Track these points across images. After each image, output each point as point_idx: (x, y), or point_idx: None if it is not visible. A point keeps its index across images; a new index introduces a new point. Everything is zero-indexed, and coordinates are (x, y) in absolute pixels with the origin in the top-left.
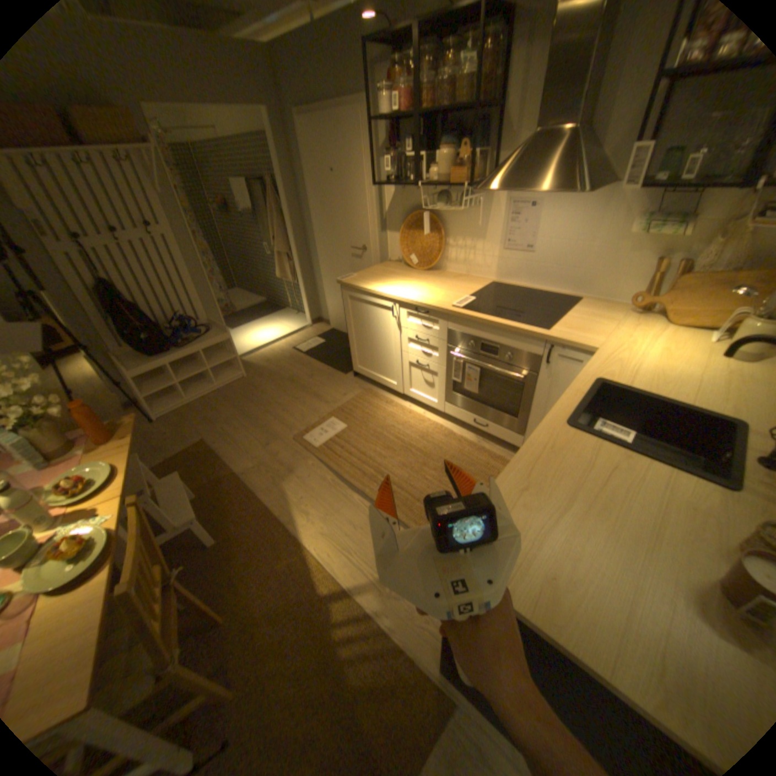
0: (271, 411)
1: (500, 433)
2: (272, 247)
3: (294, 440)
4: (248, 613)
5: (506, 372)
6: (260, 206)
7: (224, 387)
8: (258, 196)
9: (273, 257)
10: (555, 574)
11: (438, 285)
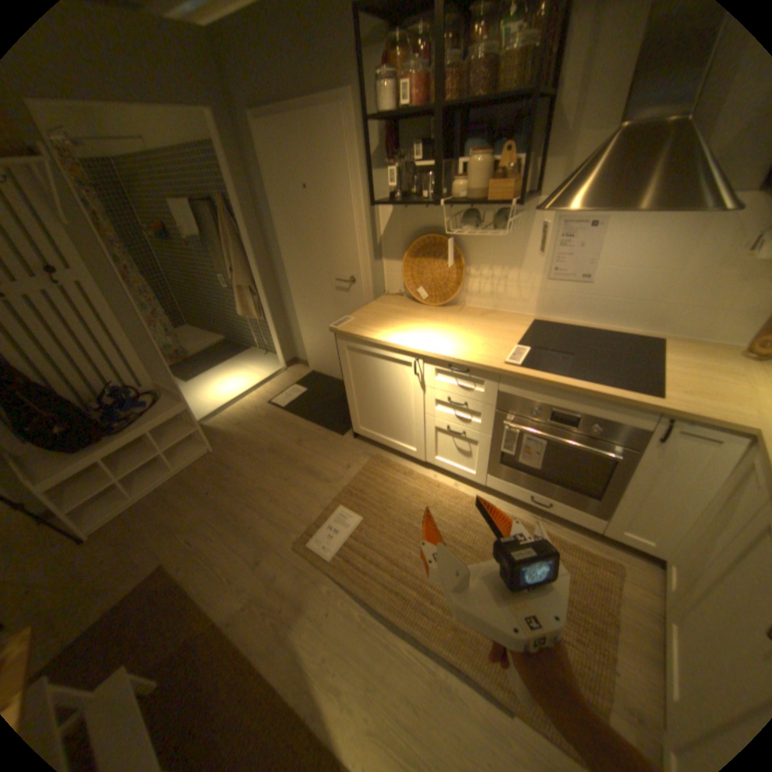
0: (253, 503)
1: (571, 516)
2: (230, 280)
3: (293, 551)
4: None
5: (593, 450)
6: (210, 231)
7: (184, 471)
8: (206, 220)
9: (231, 291)
10: None
11: (467, 328)
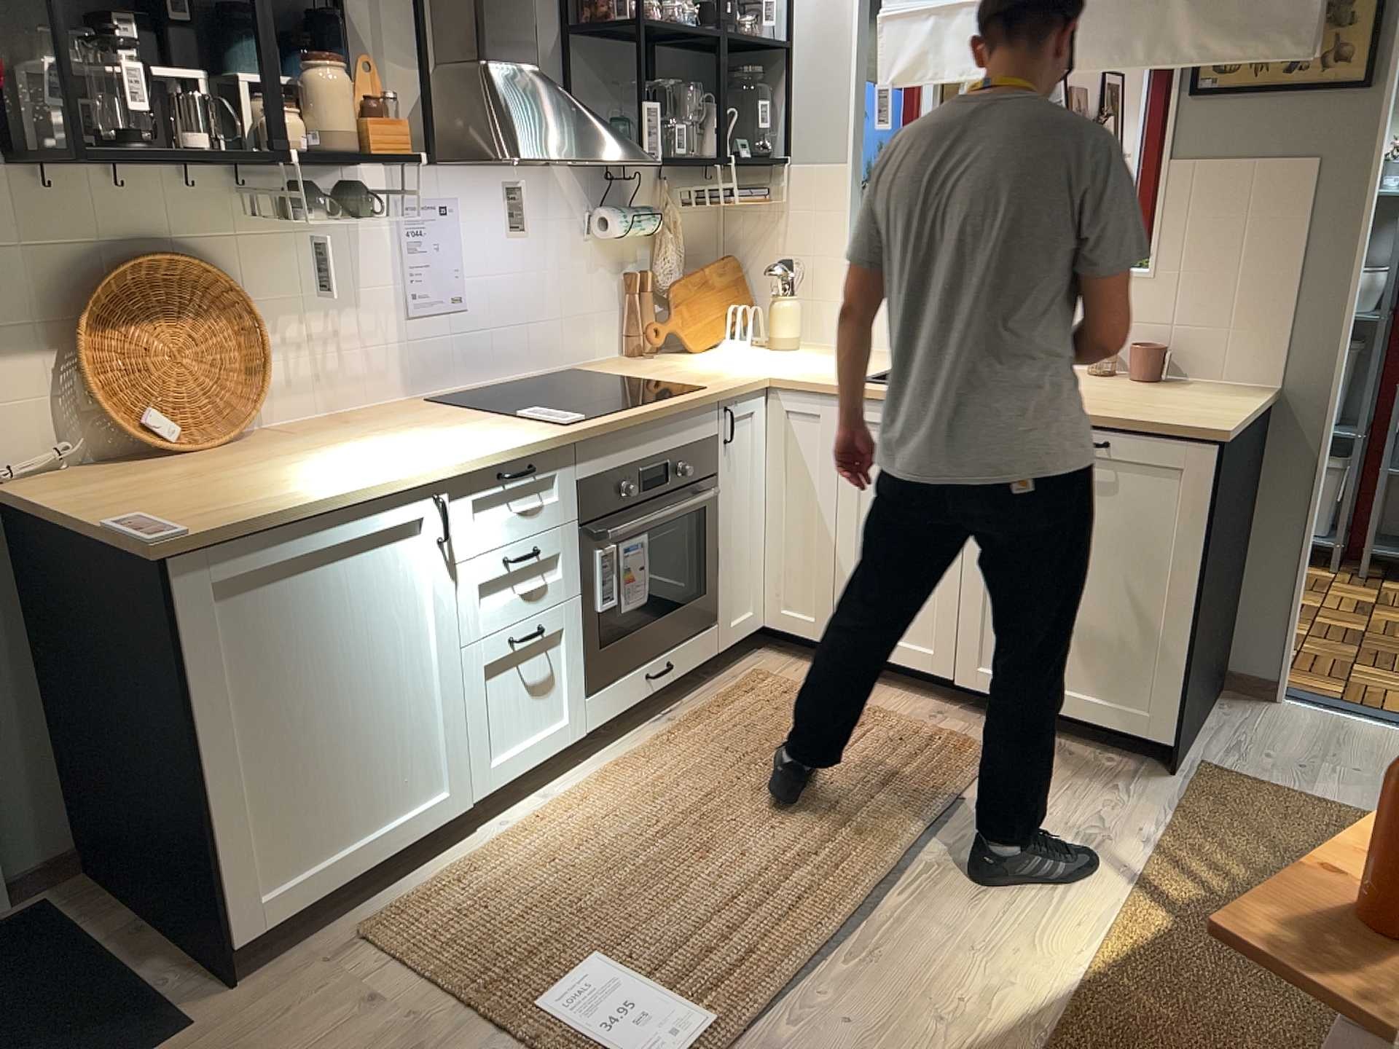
0: None
1: (691, 659)
2: None
3: None
4: (1311, 1040)
5: (696, 499)
6: None
7: None
8: None
9: None
10: (1195, 407)
11: (394, 434)
